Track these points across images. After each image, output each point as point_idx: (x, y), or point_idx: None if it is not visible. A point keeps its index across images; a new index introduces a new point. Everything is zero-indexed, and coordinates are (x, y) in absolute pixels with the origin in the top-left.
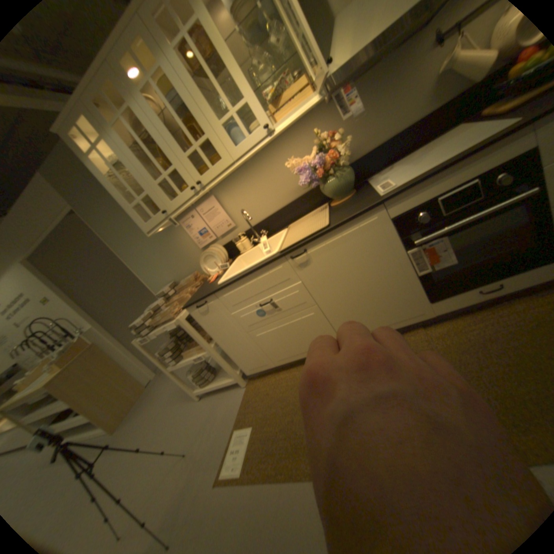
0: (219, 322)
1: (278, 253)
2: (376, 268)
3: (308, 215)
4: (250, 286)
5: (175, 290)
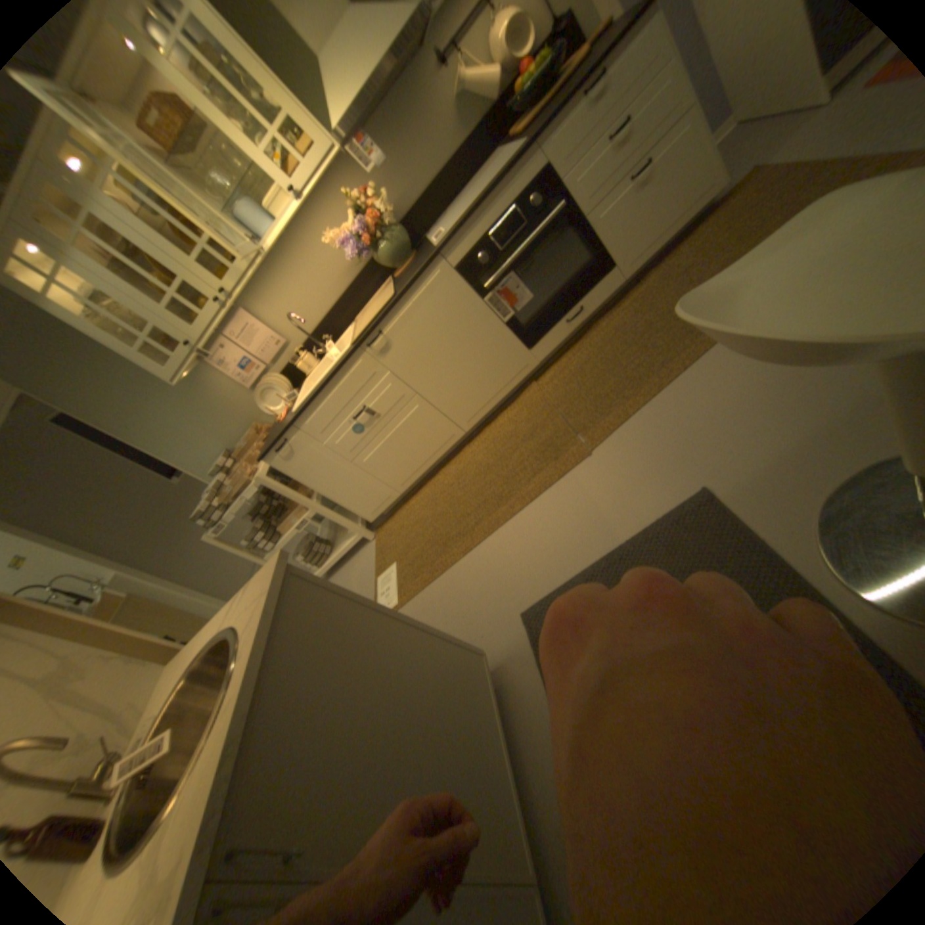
0: (313, 461)
1: (352, 345)
2: (461, 326)
3: (375, 297)
4: (334, 396)
5: (235, 458)
